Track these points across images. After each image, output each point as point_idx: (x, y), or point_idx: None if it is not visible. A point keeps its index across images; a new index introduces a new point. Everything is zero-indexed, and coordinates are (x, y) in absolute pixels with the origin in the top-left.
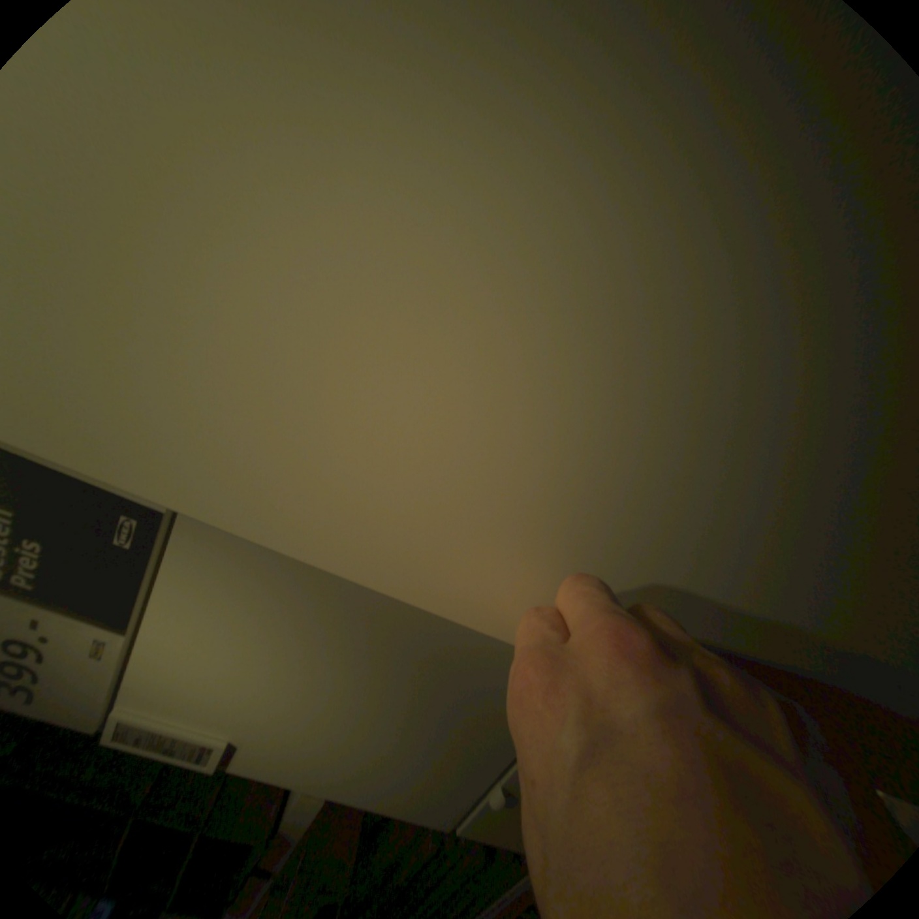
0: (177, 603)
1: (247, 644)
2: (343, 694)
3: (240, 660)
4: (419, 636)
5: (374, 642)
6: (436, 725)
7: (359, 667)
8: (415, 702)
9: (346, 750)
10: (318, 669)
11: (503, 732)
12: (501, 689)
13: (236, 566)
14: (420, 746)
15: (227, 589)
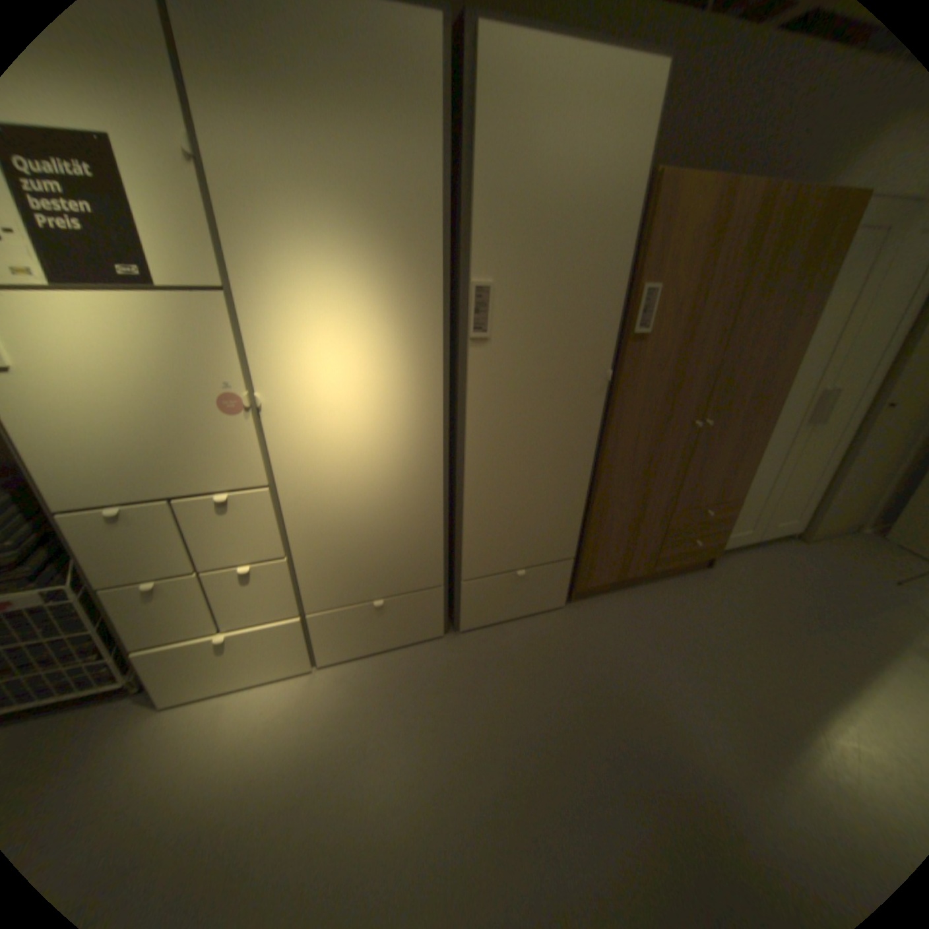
0: (102, 305)
1: (104, 347)
2: (111, 404)
3: (88, 347)
4: (180, 417)
5: (159, 401)
6: (132, 454)
7: (137, 402)
8: (138, 437)
9: (68, 425)
10: (118, 385)
11: (156, 483)
12: (181, 465)
13: (151, 325)
14: (109, 456)
15: (133, 325)
